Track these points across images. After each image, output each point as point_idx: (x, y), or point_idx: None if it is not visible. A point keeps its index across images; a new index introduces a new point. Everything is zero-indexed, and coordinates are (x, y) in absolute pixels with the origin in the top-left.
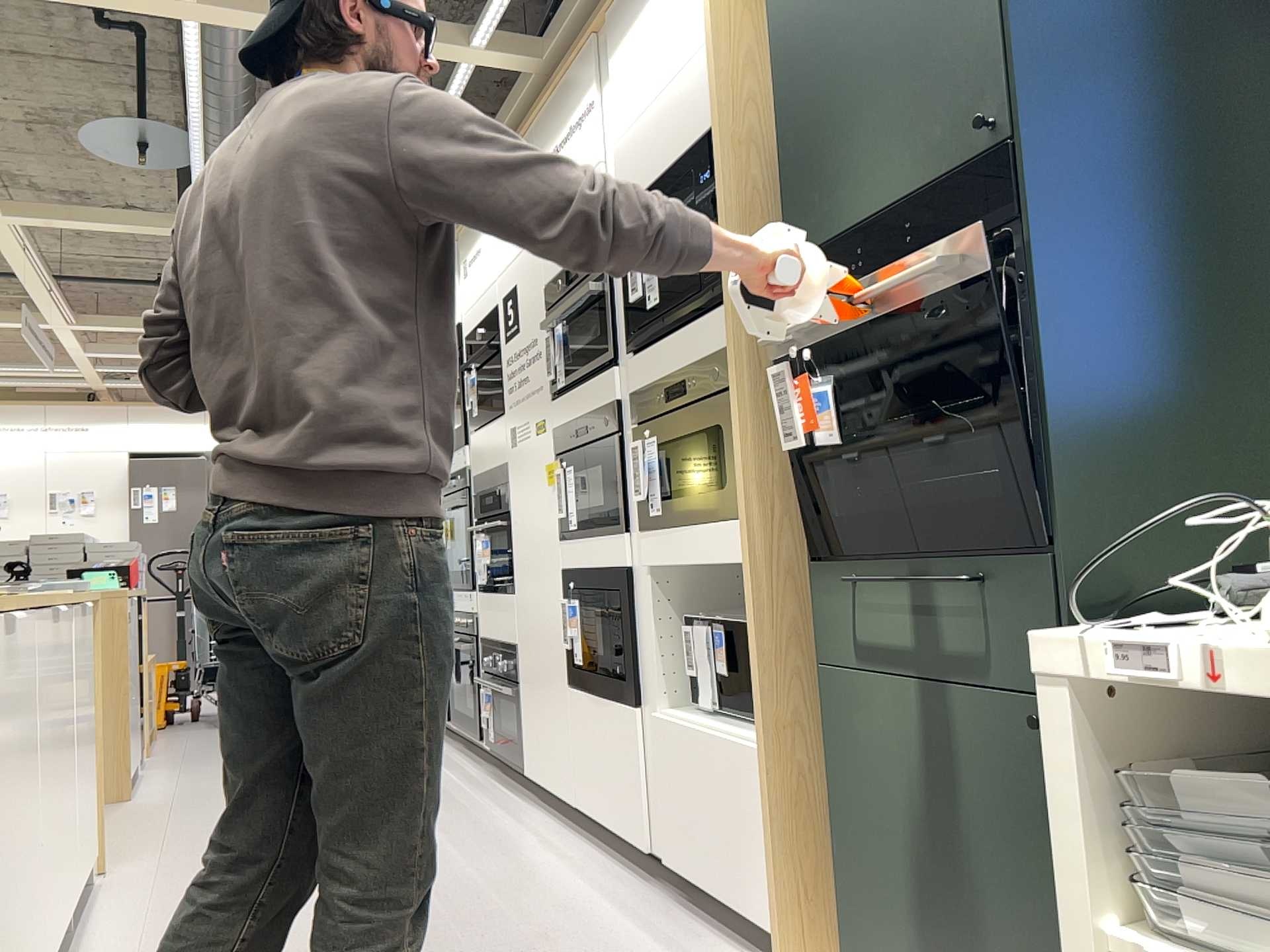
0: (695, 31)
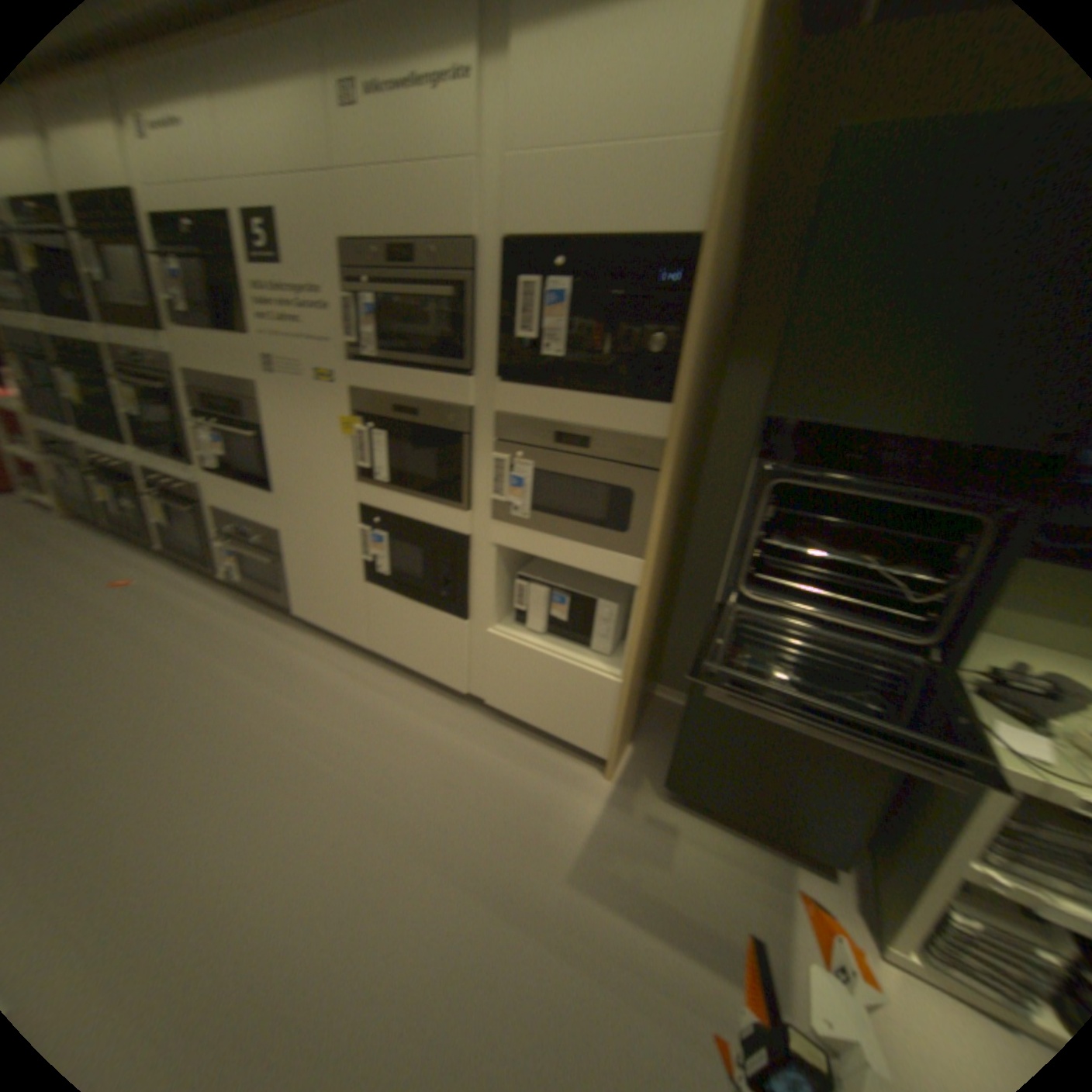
0: (693, 99)
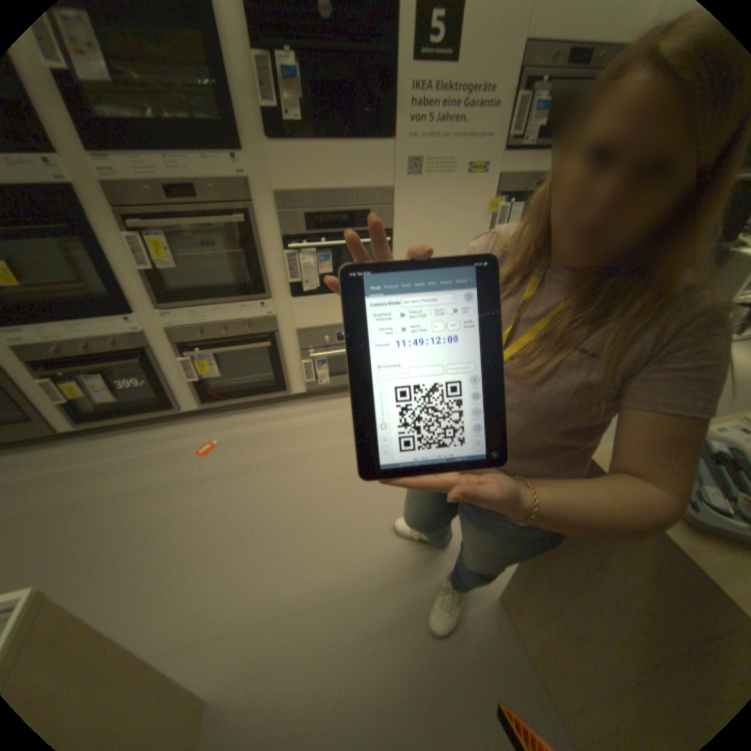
0: None
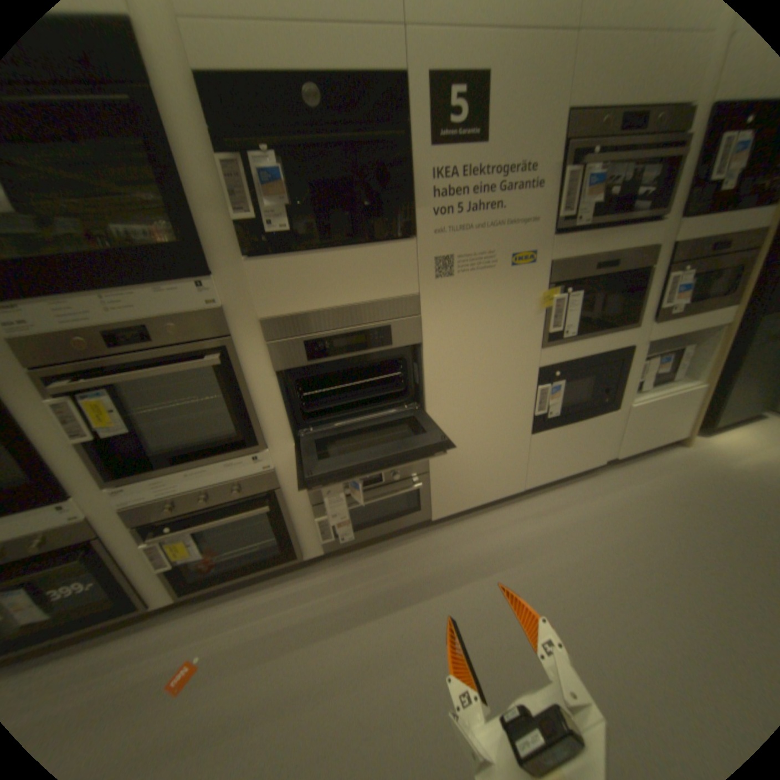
0: None
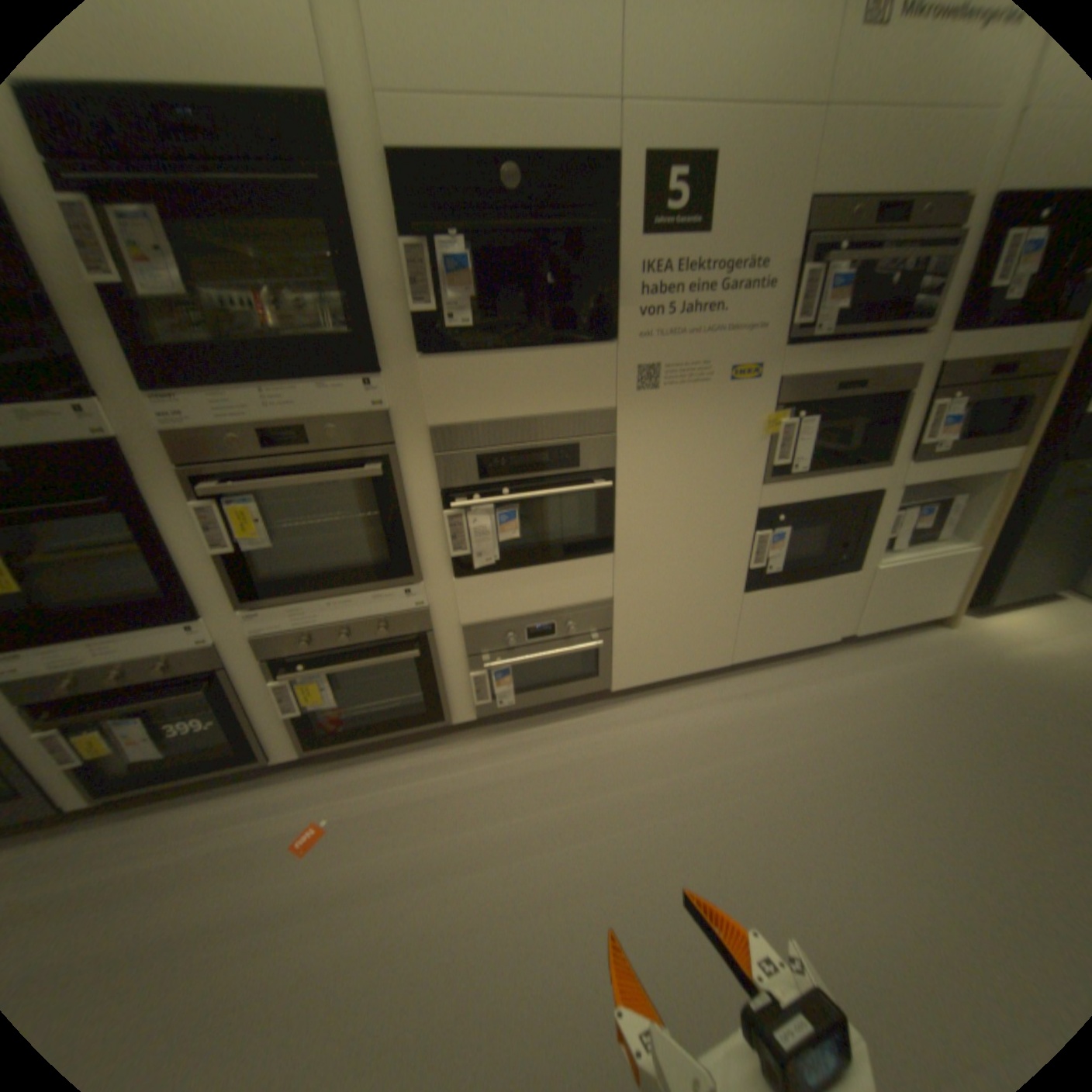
0: None
